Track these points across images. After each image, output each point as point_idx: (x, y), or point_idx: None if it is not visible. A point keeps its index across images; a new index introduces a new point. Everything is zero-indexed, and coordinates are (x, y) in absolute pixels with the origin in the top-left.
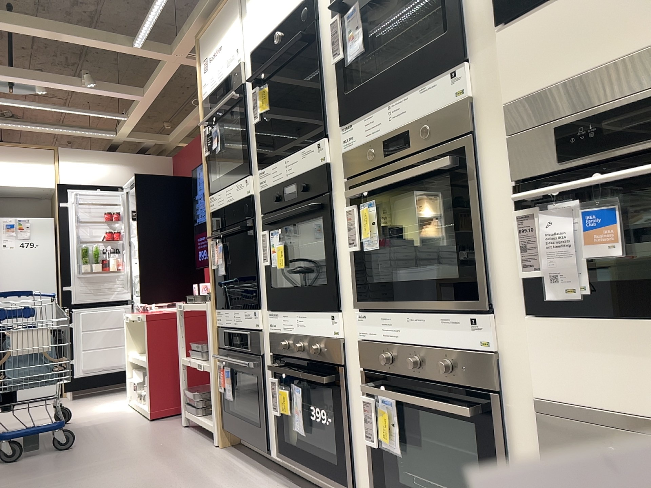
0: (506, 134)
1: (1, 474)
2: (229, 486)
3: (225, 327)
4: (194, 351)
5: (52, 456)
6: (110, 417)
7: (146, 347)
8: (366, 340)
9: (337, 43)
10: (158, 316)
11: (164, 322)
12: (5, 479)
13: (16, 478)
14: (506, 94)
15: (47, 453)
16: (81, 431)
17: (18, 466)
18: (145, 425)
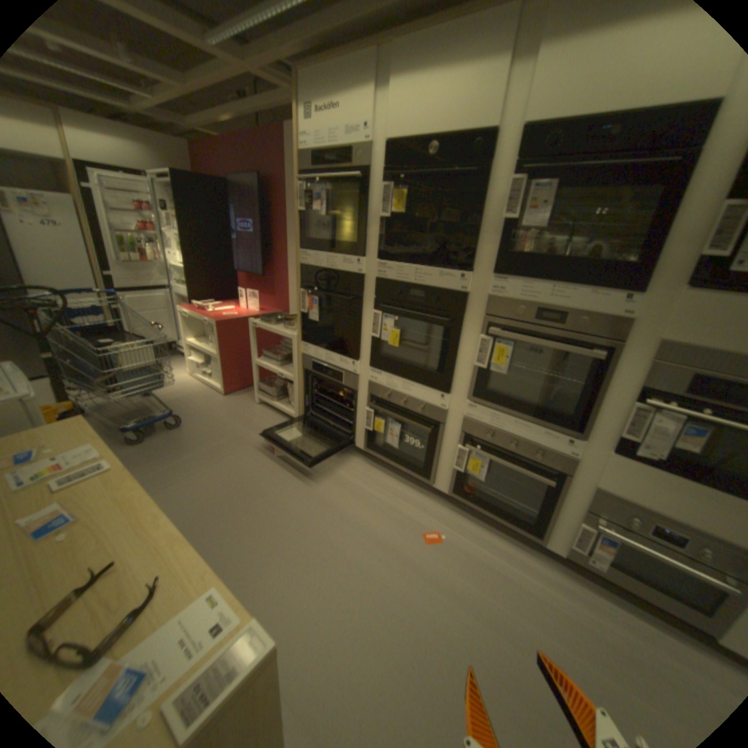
0: (655, 359)
1: (141, 460)
2: (332, 466)
3: (313, 359)
4: (268, 360)
5: (170, 439)
6: (186, 393)
7: (211, 344)
8: (472, 419)
9: (515, 202)
10: (224, 324)
11: (229, 329)
12: (149, 466)
13: (158, 464)
14: (670, 335)
15: (162, 435)
16: (171, 408)
17: (148, 451)
18: (224, 403)
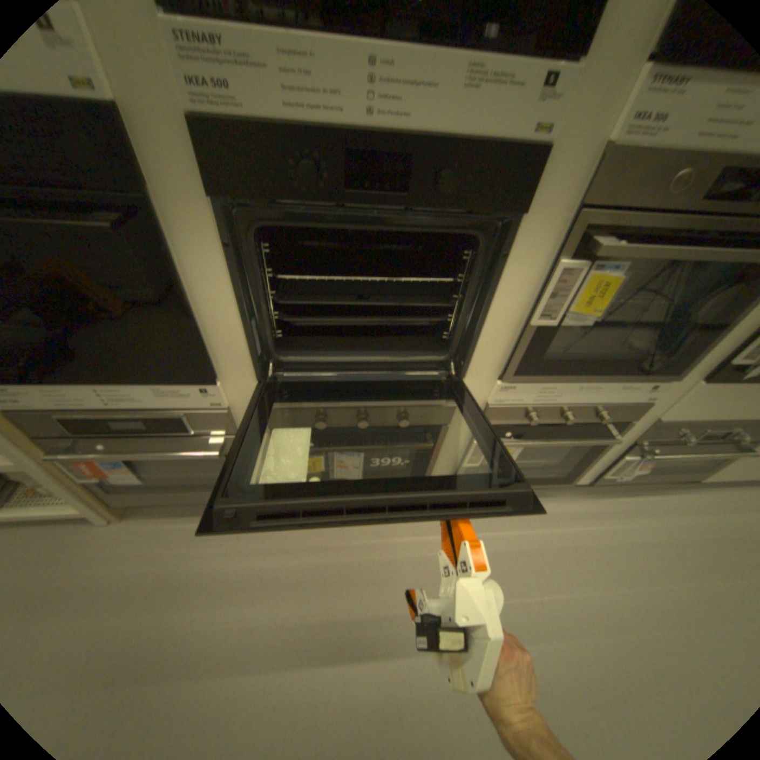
0: None
1: None
2: (246, 558)
3: (53, 408)
4: None
5: None
6: None
7: None
8: (503, 403)
9: None
10: None
11: None
12: None
13: None
14: None
15: None
16: None
17: None
18: None
